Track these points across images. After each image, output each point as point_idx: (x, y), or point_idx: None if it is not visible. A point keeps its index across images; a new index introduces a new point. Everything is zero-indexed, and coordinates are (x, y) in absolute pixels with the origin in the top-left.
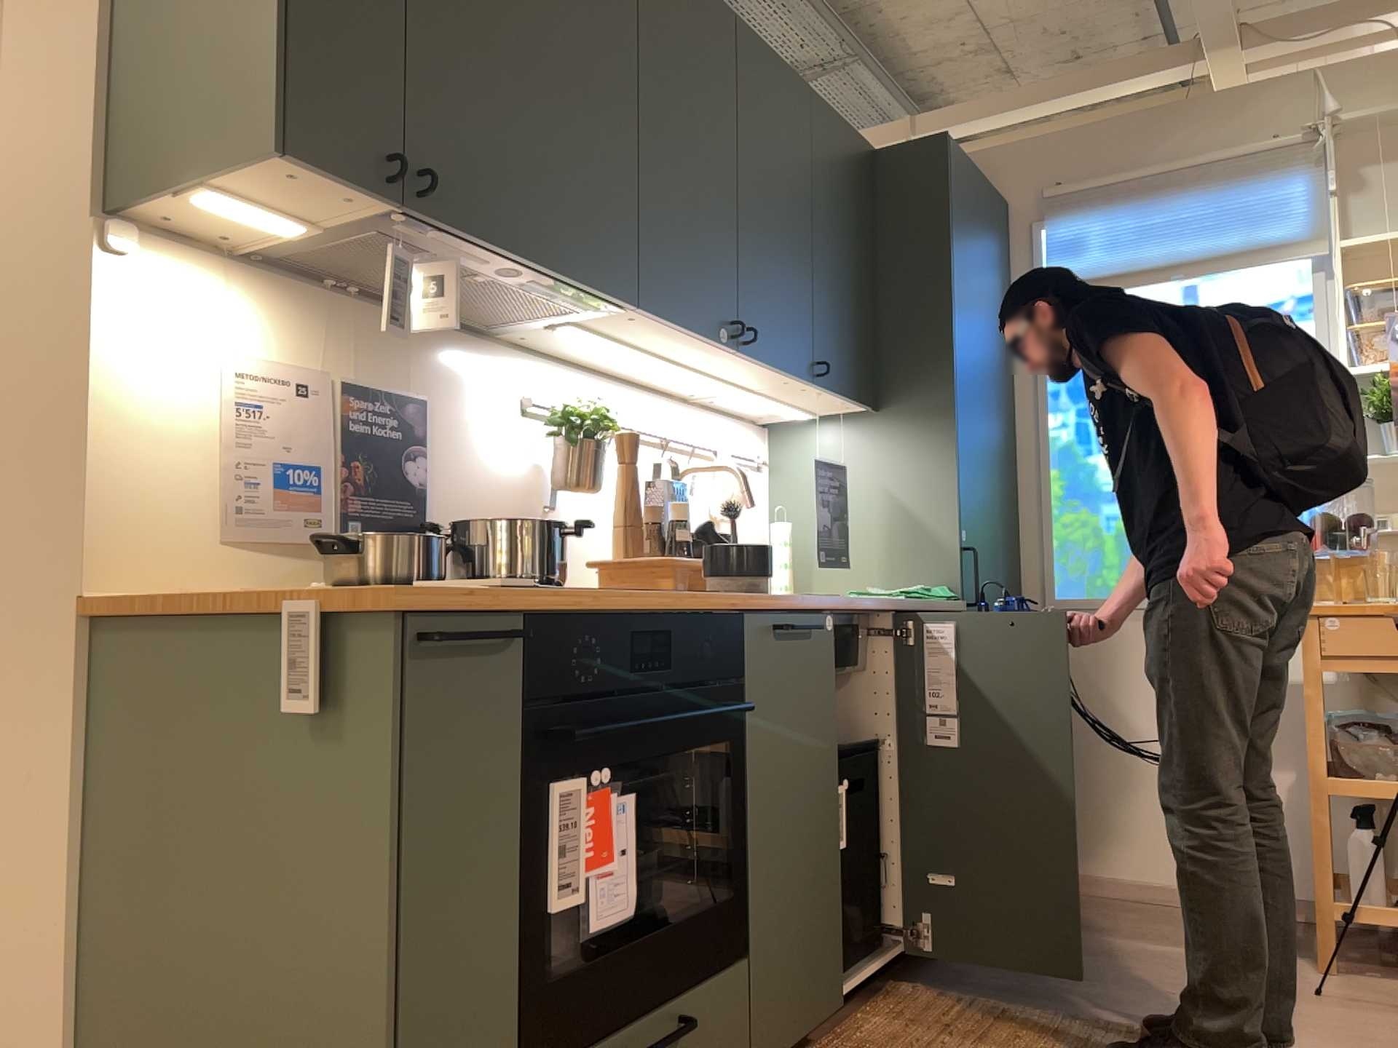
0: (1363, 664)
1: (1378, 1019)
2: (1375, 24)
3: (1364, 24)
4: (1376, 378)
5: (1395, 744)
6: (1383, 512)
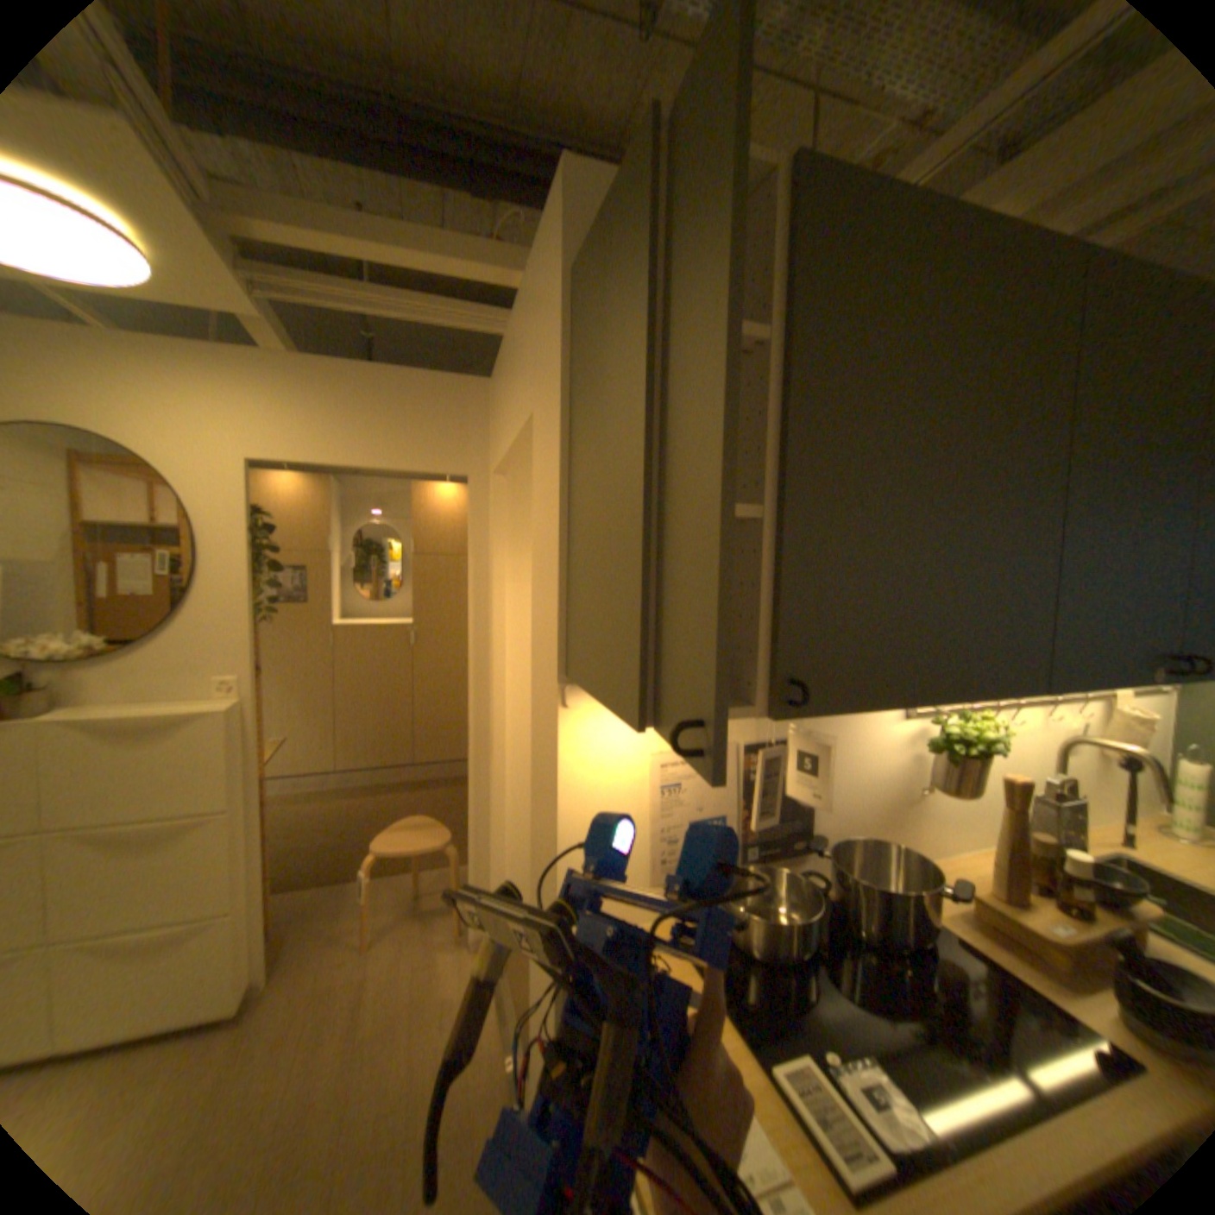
0: None
1: None
2: None
3: None
4: None
5: None
6: None
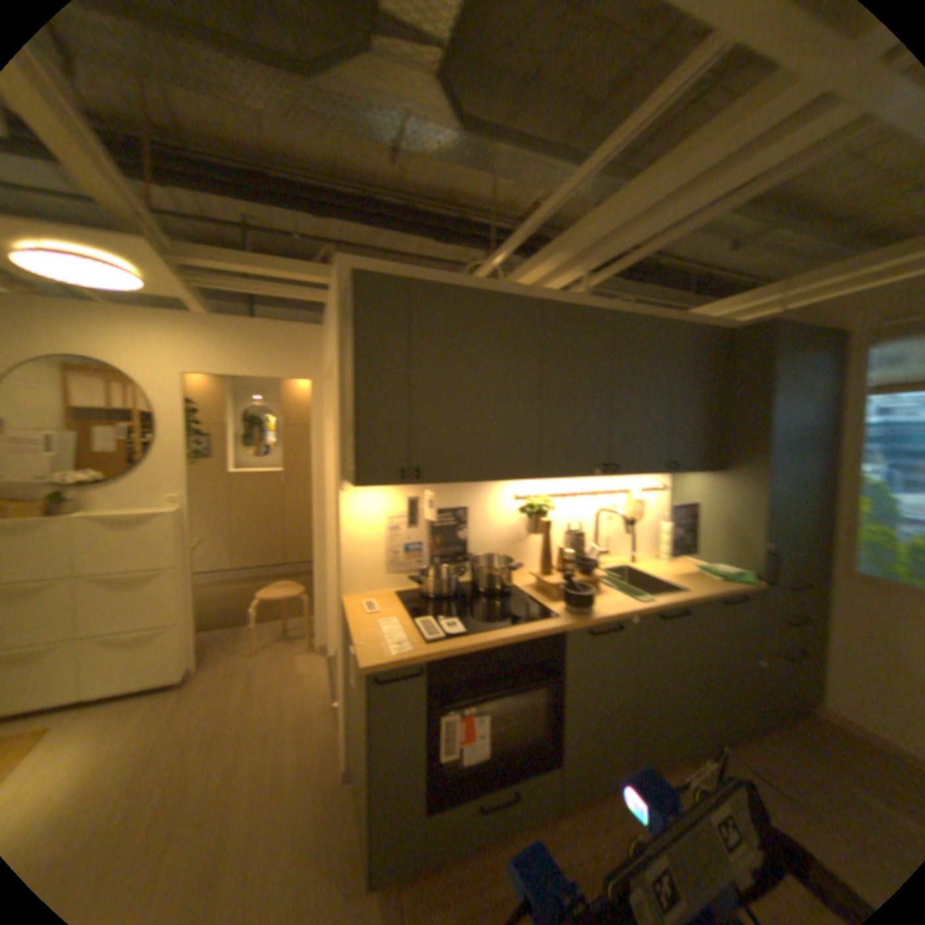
0: None
1: None
2: None
3: None
4: None
5: None
6: None
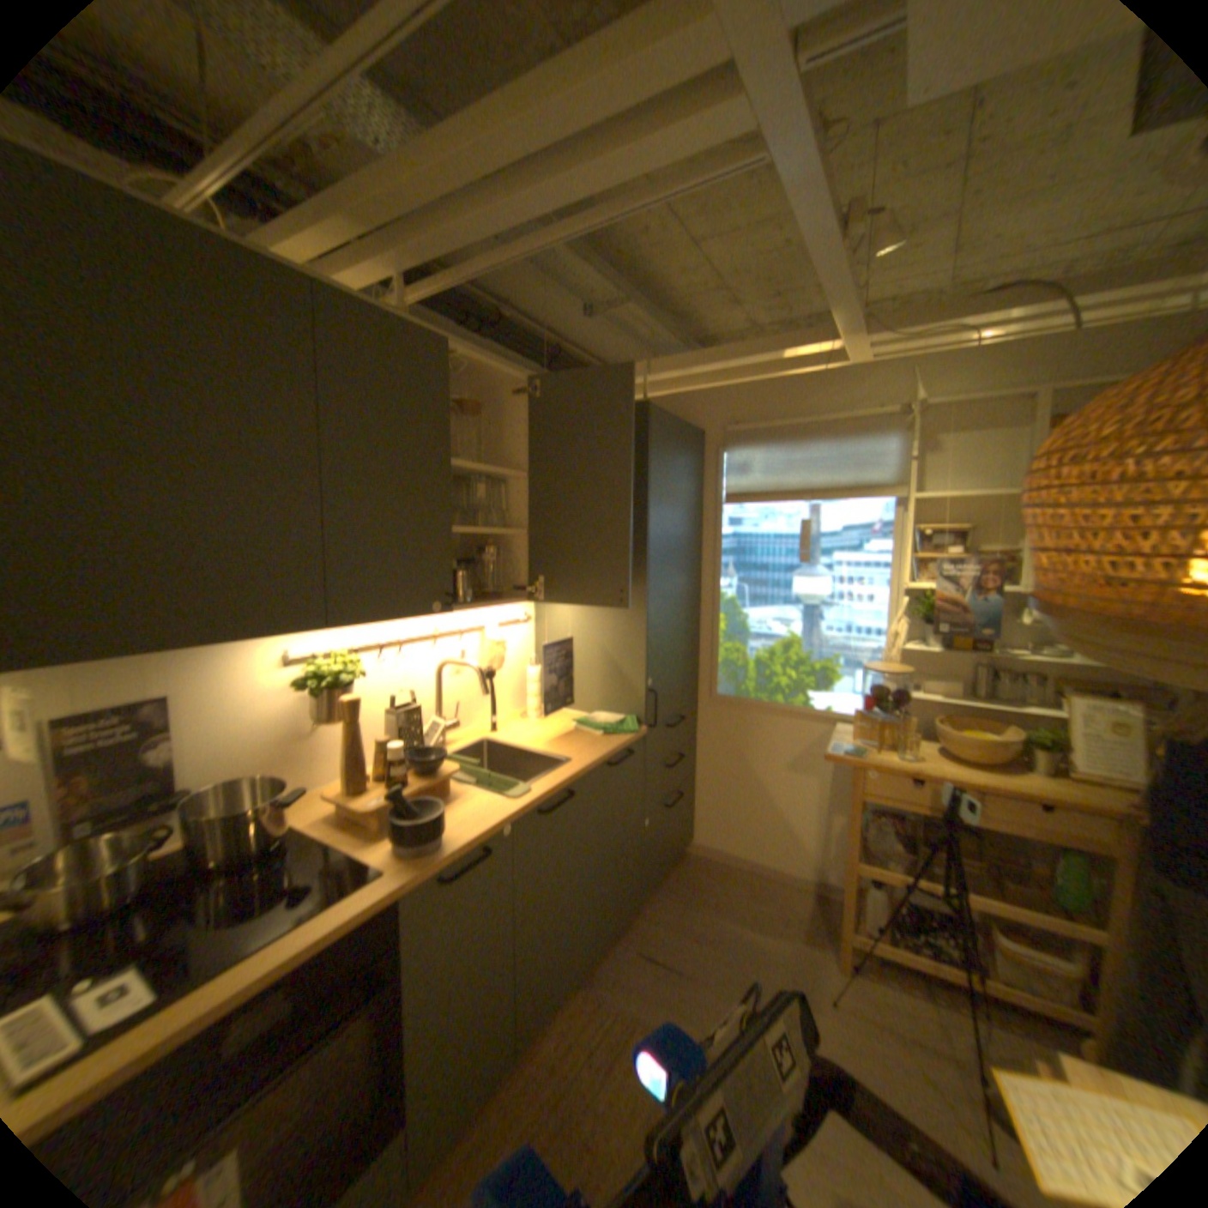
0: (888, 802)
1: (864, 1043)
2: (965, 326)
3: (957, 326)
4: (928, 587)
5: (903, 845)
6: (920, 677)
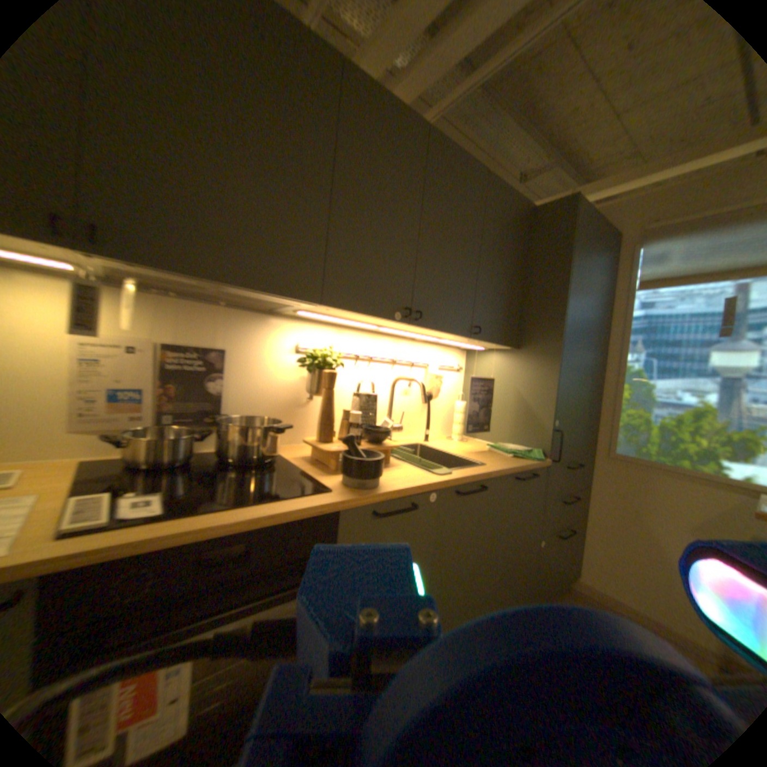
0: None
1: None
2: None
3: None
4: None
5: None
6: None
